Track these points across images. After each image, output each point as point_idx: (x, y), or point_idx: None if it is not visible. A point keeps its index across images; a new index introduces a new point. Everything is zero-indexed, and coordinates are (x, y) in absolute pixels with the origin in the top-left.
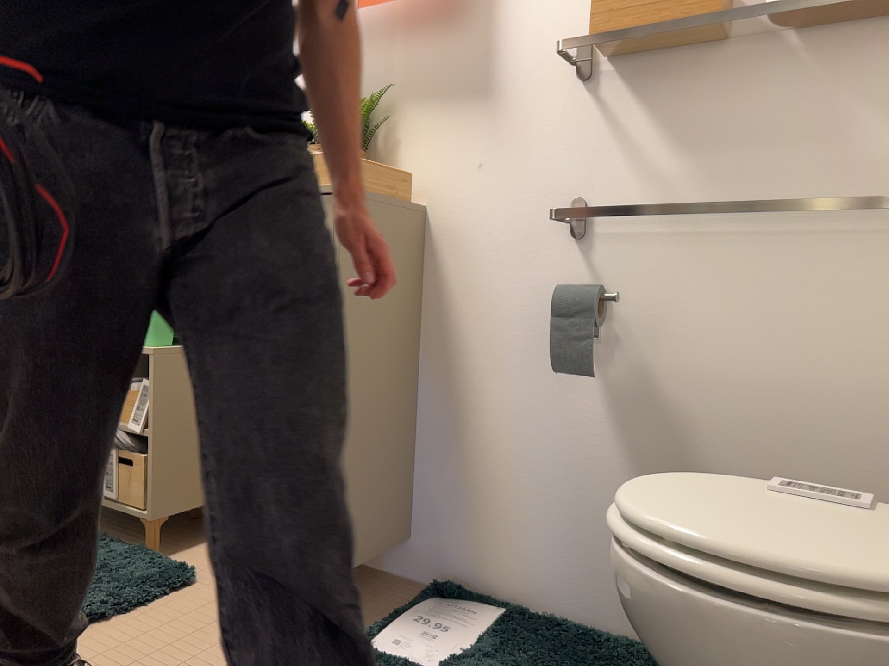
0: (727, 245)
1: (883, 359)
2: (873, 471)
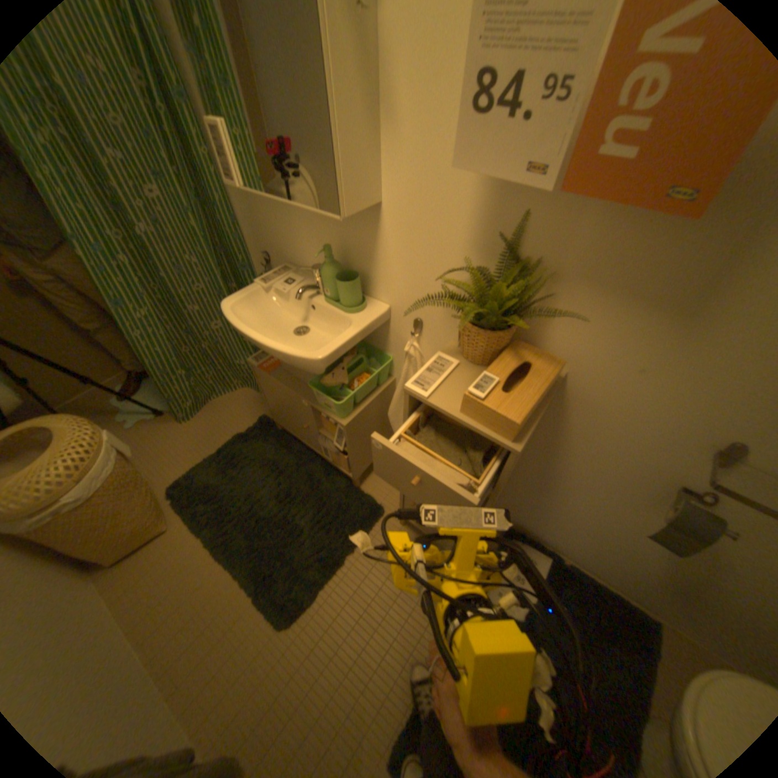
0: None
1: None
2: None
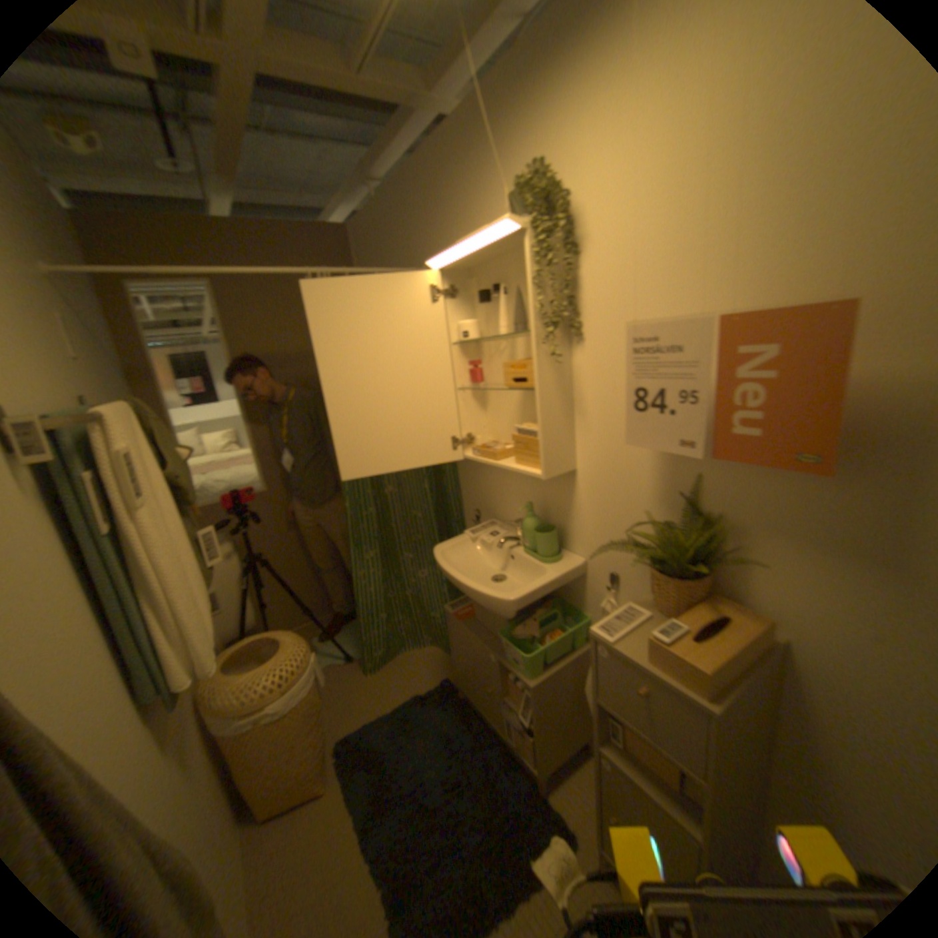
0: None
1: None
2: None
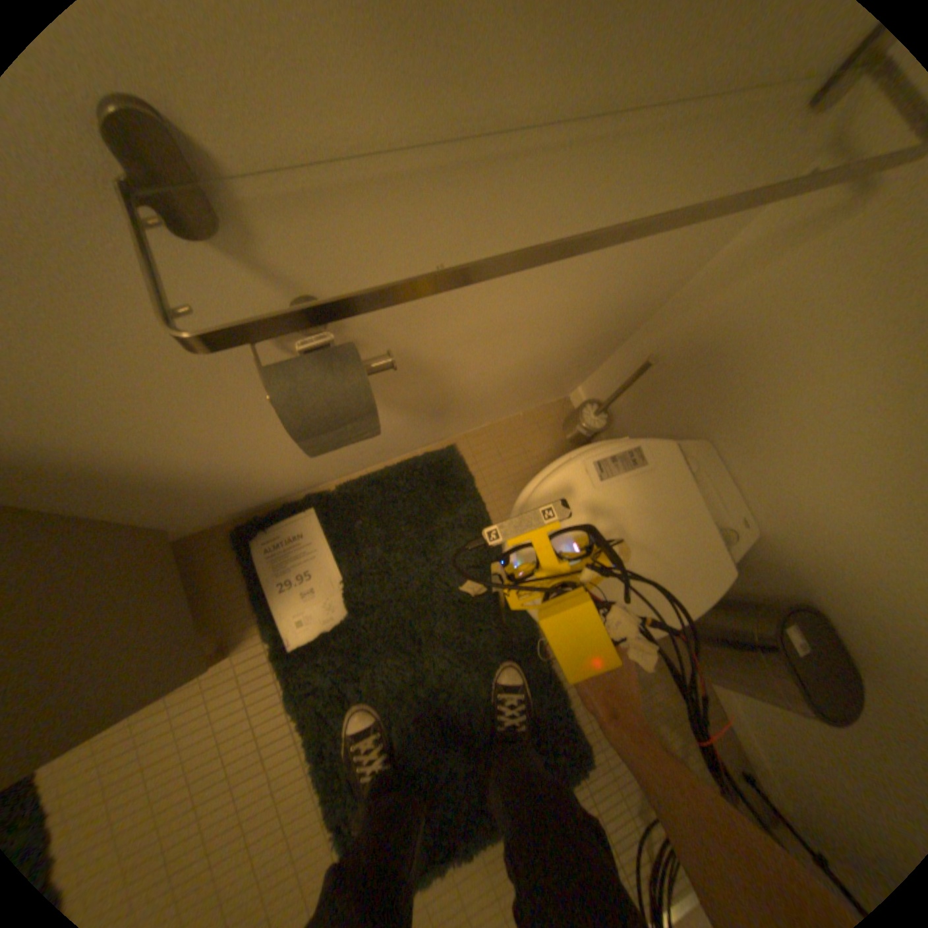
0: (558, 167)
1: (653, 260)
2: (592, 332)
